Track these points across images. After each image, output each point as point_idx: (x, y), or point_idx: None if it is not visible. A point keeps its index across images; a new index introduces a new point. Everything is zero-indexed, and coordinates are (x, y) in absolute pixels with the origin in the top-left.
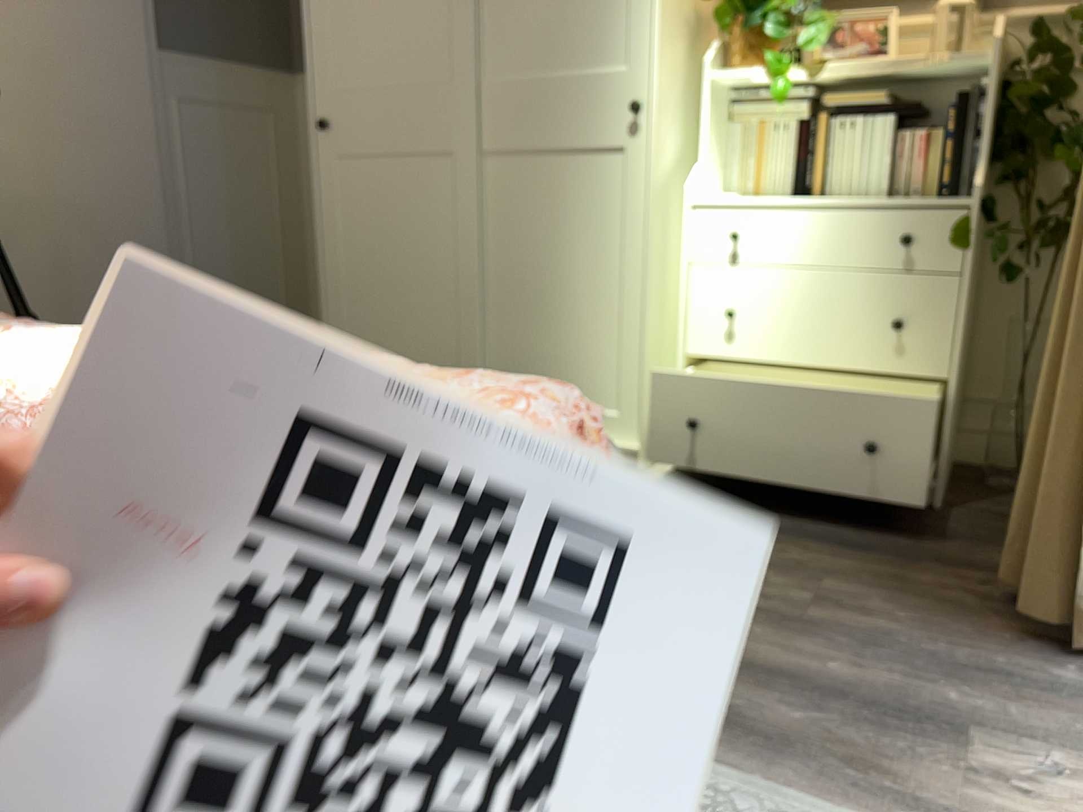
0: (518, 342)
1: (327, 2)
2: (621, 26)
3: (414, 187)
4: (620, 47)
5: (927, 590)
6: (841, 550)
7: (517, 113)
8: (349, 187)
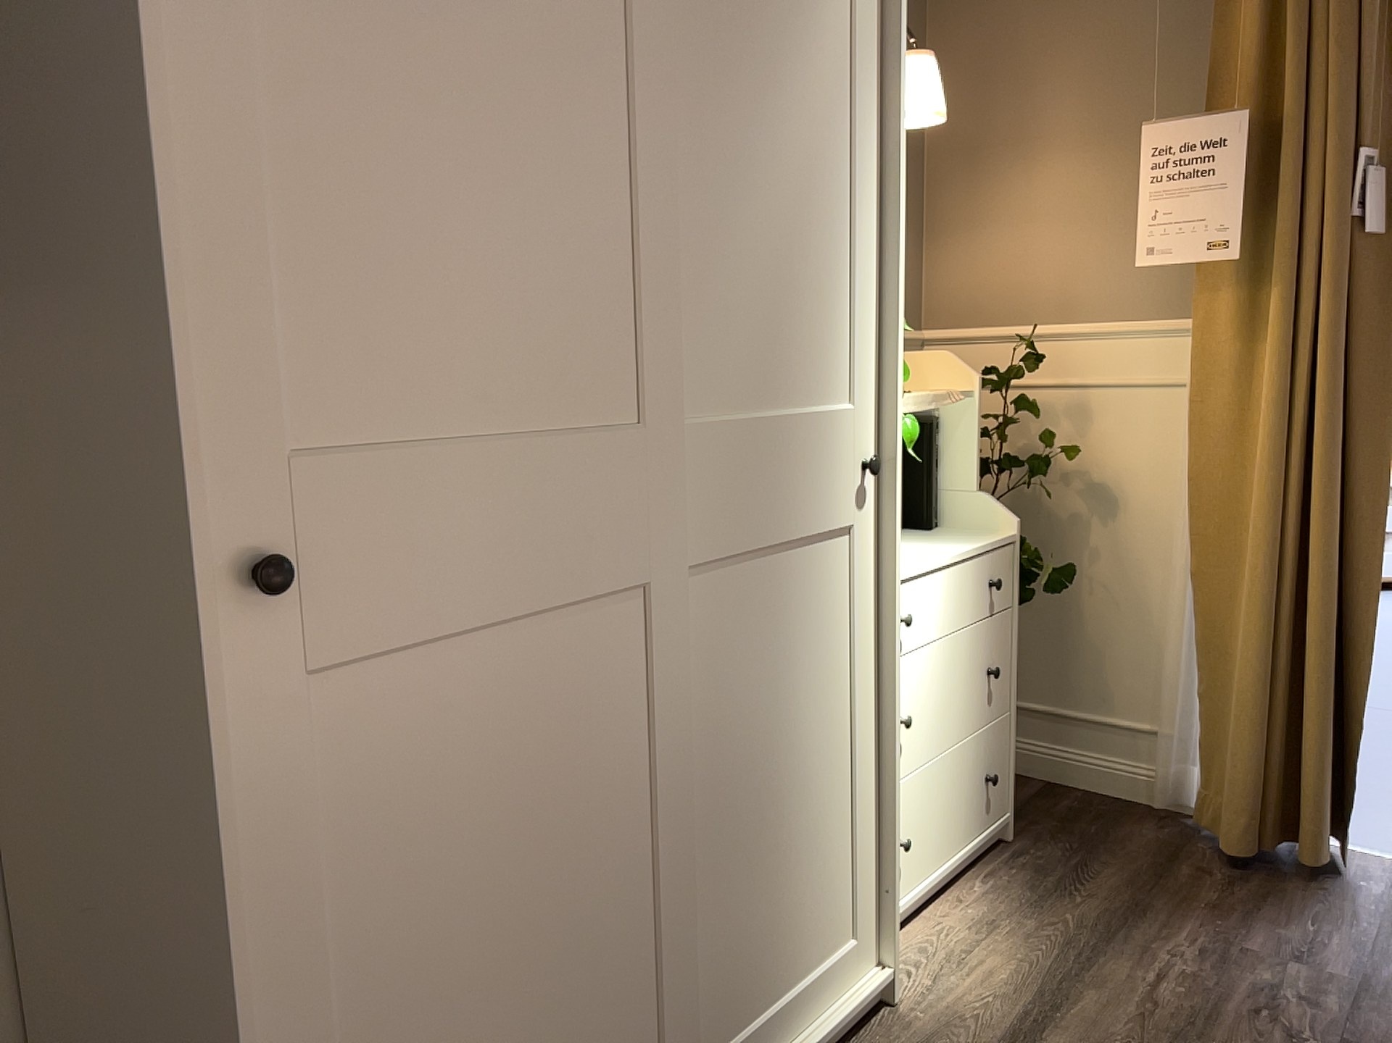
0: (730, 928)
1: (249, 126)
2: (842, 337)
3: (548, 688)
4: (842, 369)
5: (1221, 901)
6: (1143, 920)
7: (727, 481)
8: (334, 756)
